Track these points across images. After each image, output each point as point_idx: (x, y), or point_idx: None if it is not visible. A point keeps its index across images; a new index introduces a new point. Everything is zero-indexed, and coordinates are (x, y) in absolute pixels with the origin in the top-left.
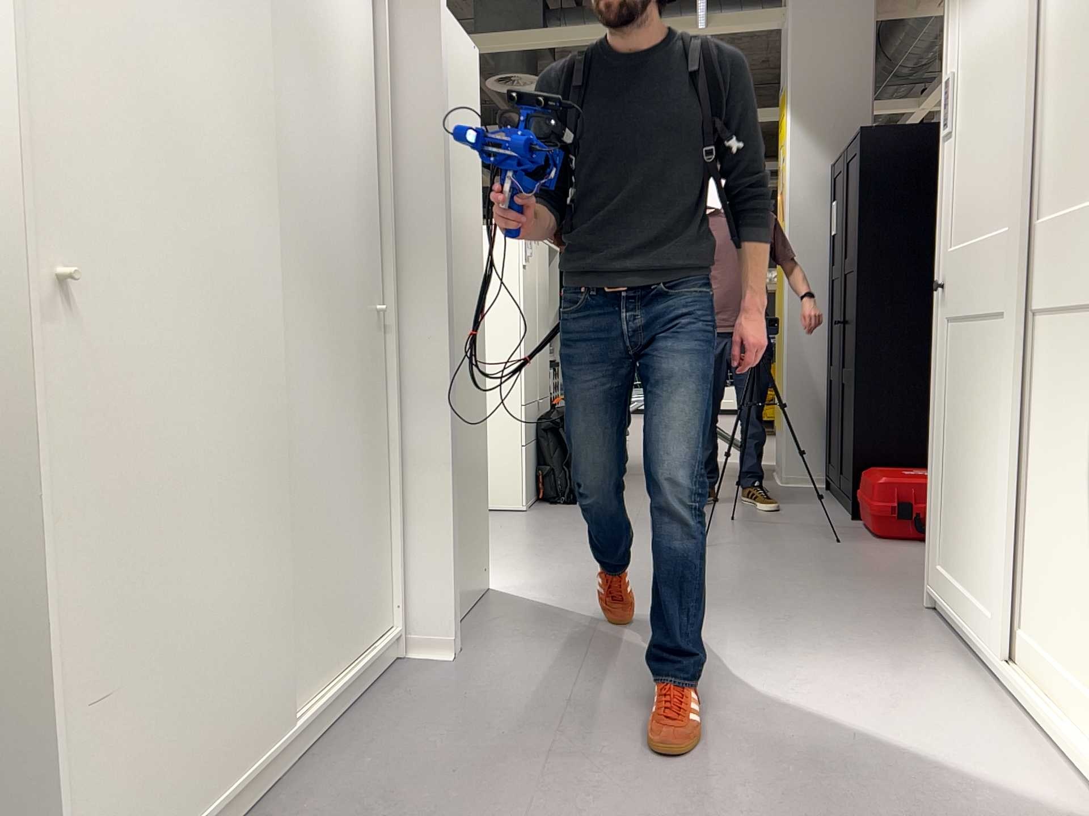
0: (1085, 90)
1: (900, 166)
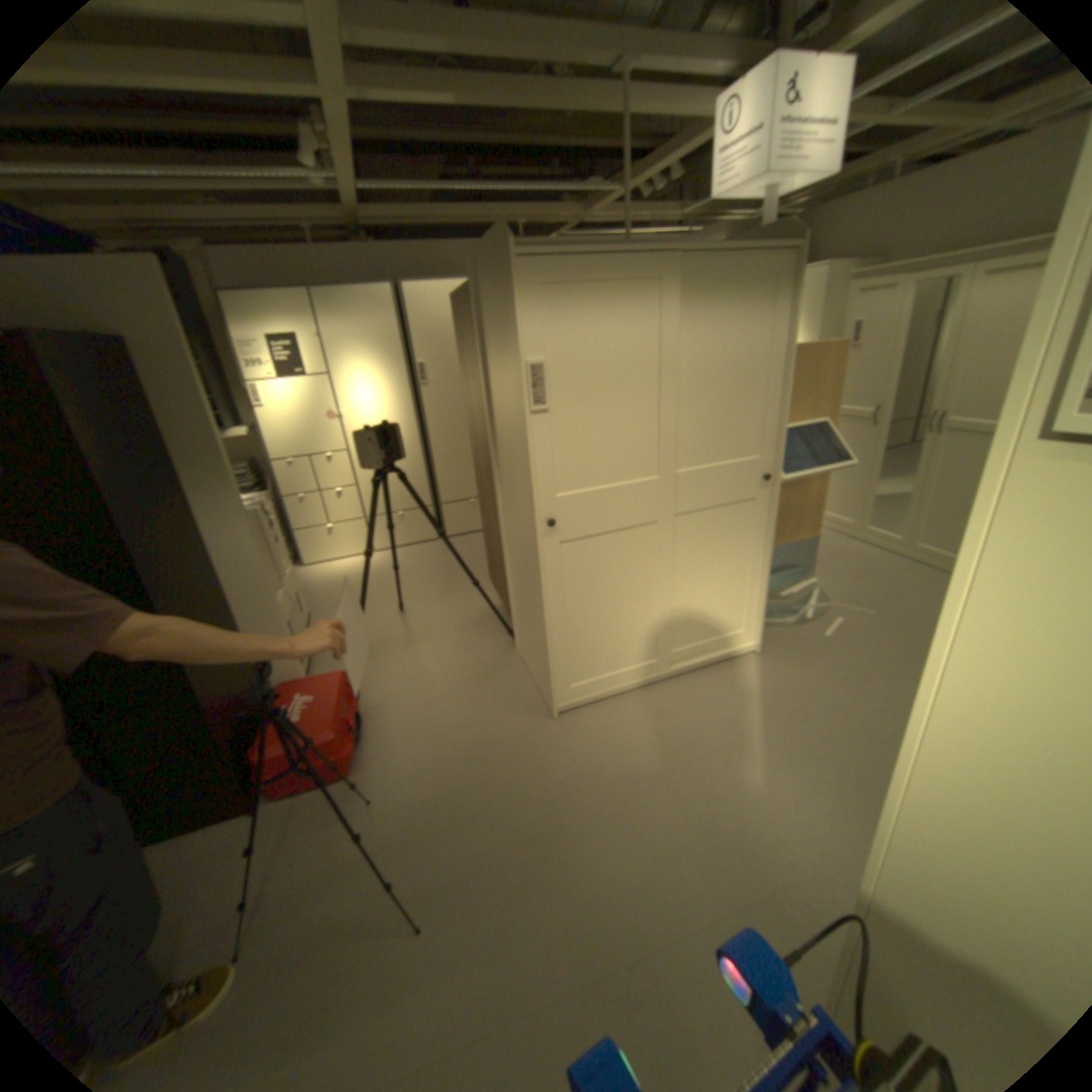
0: (724, 412)
1: (100, 396)
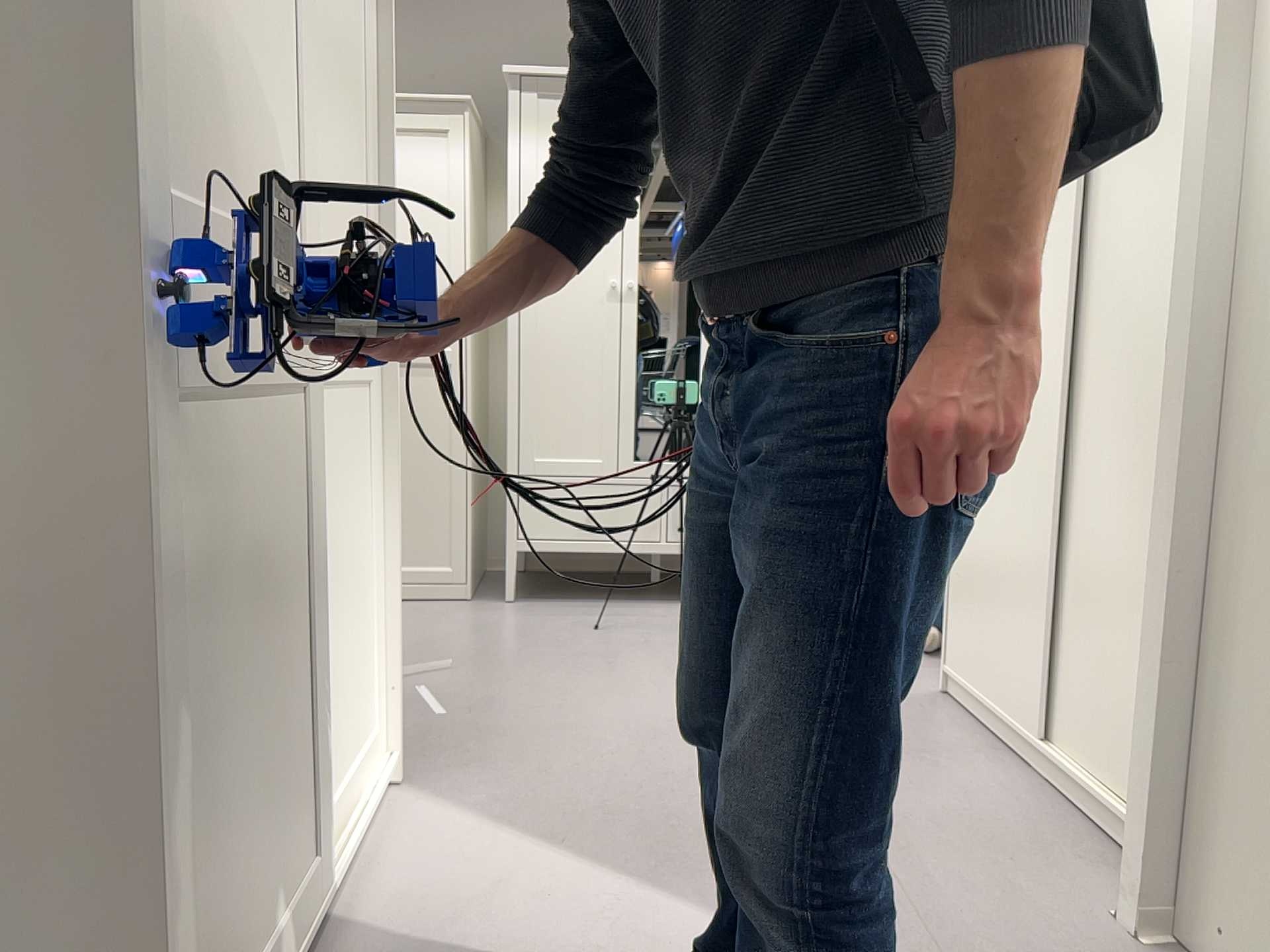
0: (331, 143)
1: None
